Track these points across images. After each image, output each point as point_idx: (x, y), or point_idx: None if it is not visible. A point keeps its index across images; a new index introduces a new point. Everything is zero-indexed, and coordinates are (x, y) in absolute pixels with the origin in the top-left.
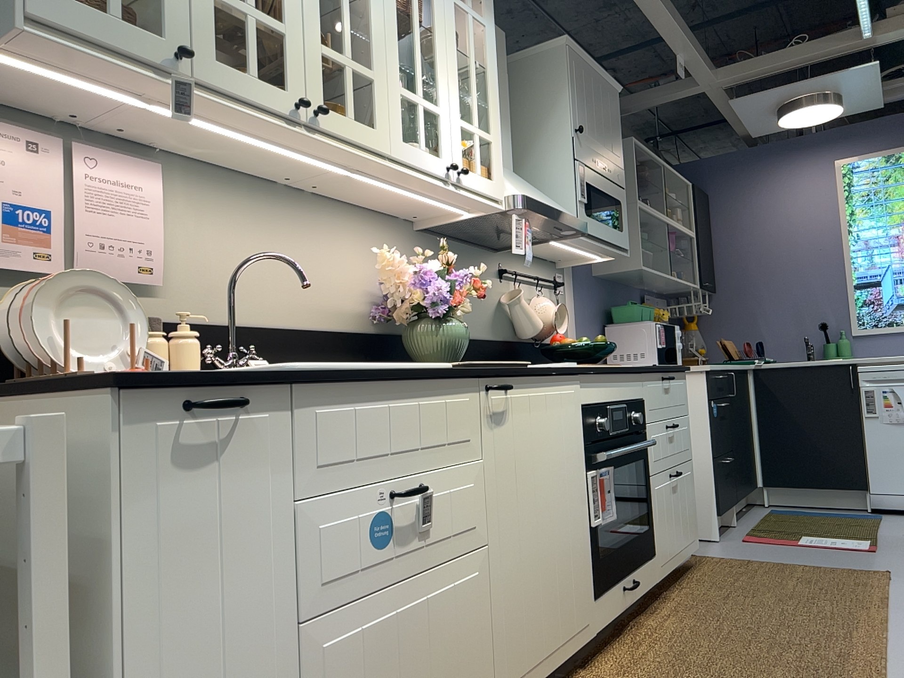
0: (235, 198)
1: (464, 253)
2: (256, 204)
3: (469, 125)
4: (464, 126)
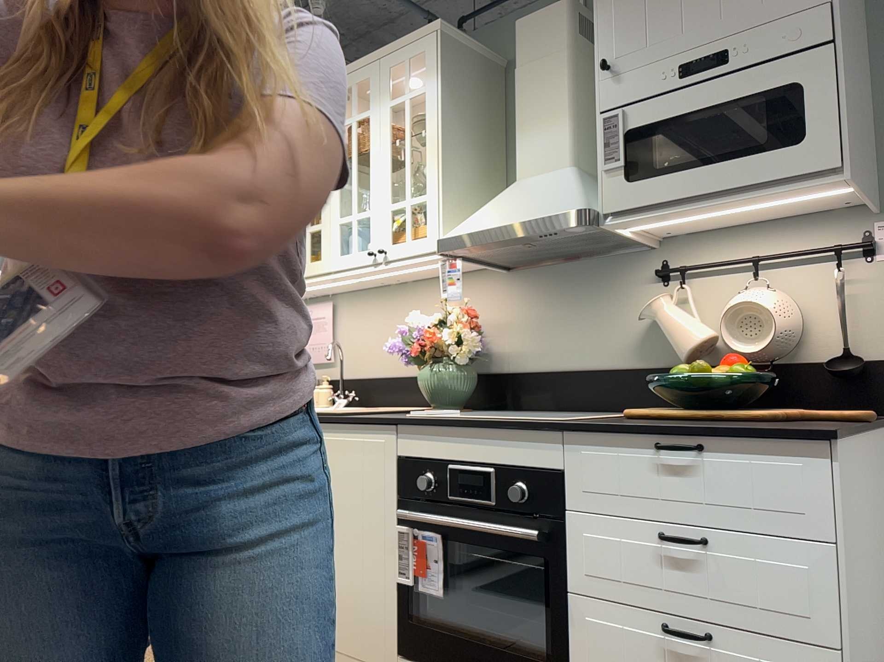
0: (367, 303)
1: (580, 272)
2: (378, 301)
3: (398, 203)
4: (392, 208)
